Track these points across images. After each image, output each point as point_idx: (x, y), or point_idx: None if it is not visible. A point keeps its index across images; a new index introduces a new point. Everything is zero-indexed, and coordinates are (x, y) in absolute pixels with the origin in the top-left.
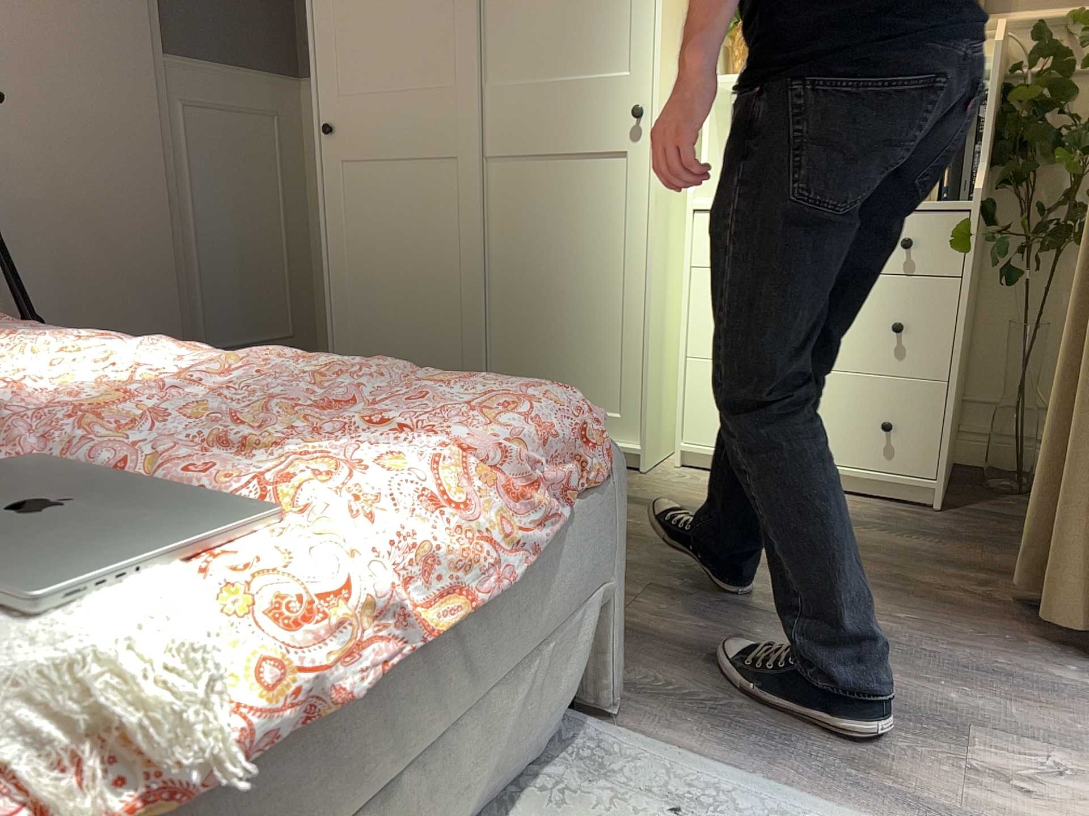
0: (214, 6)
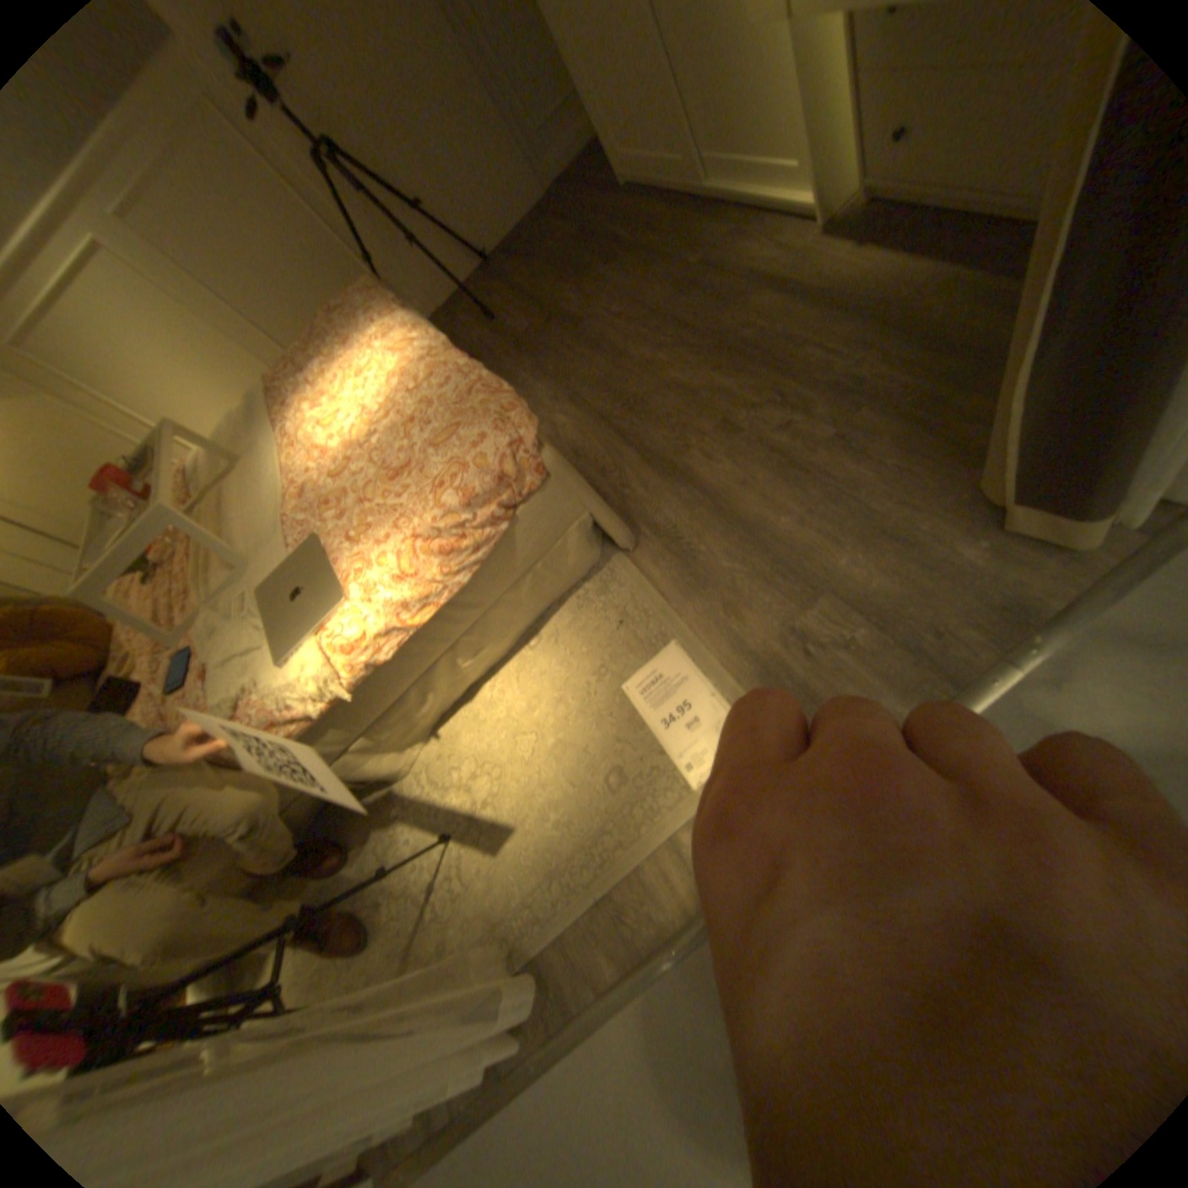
0: None
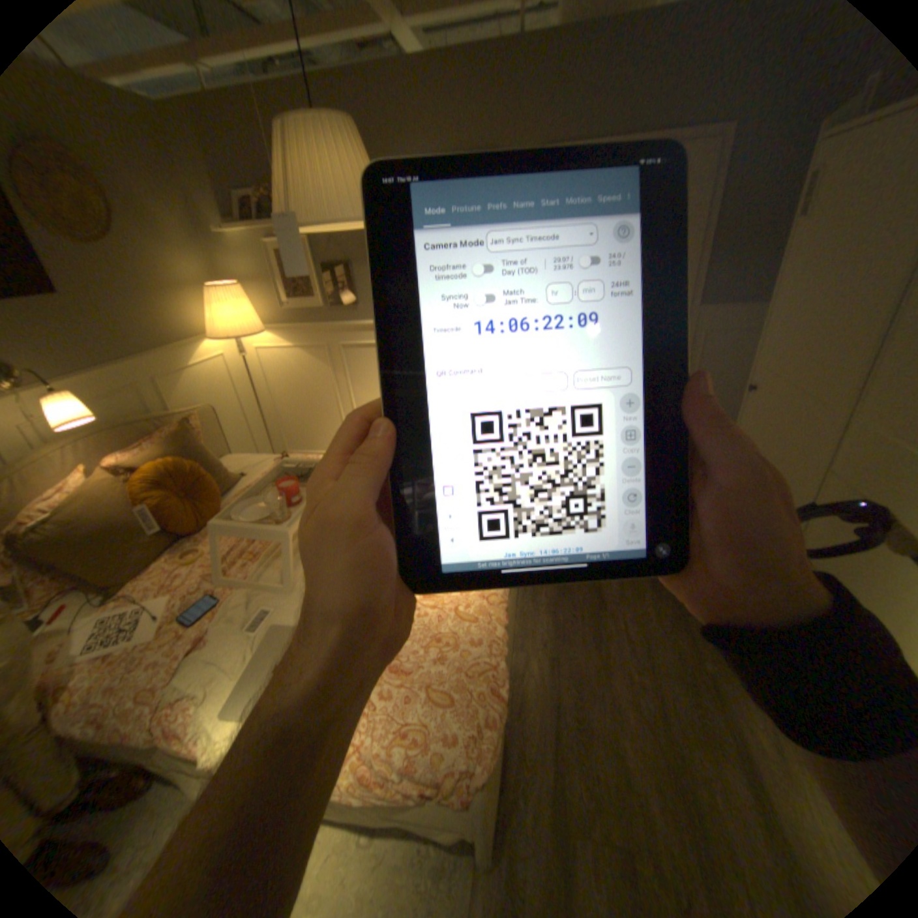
0: (750, 264)
